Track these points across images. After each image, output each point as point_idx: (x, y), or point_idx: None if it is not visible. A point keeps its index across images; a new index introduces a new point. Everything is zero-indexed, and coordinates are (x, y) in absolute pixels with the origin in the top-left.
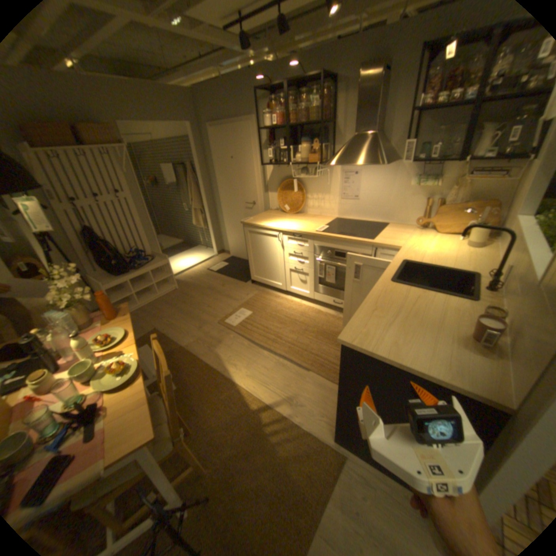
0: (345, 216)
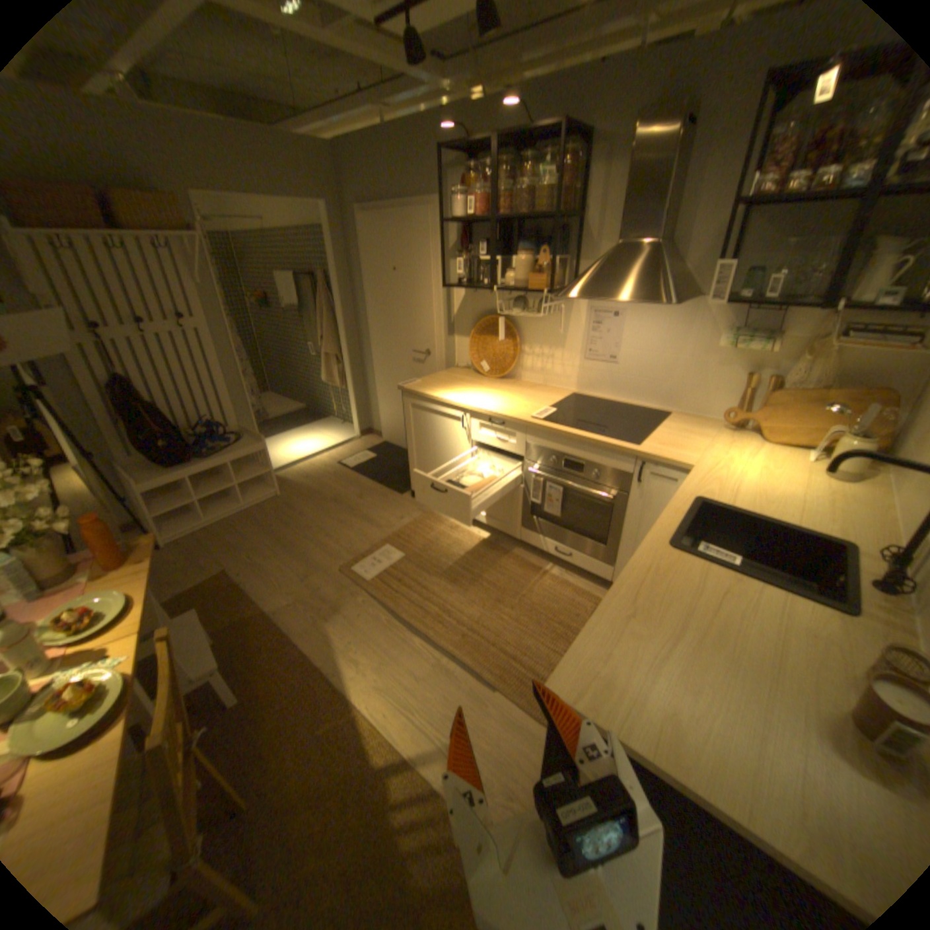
0: (590, 392)
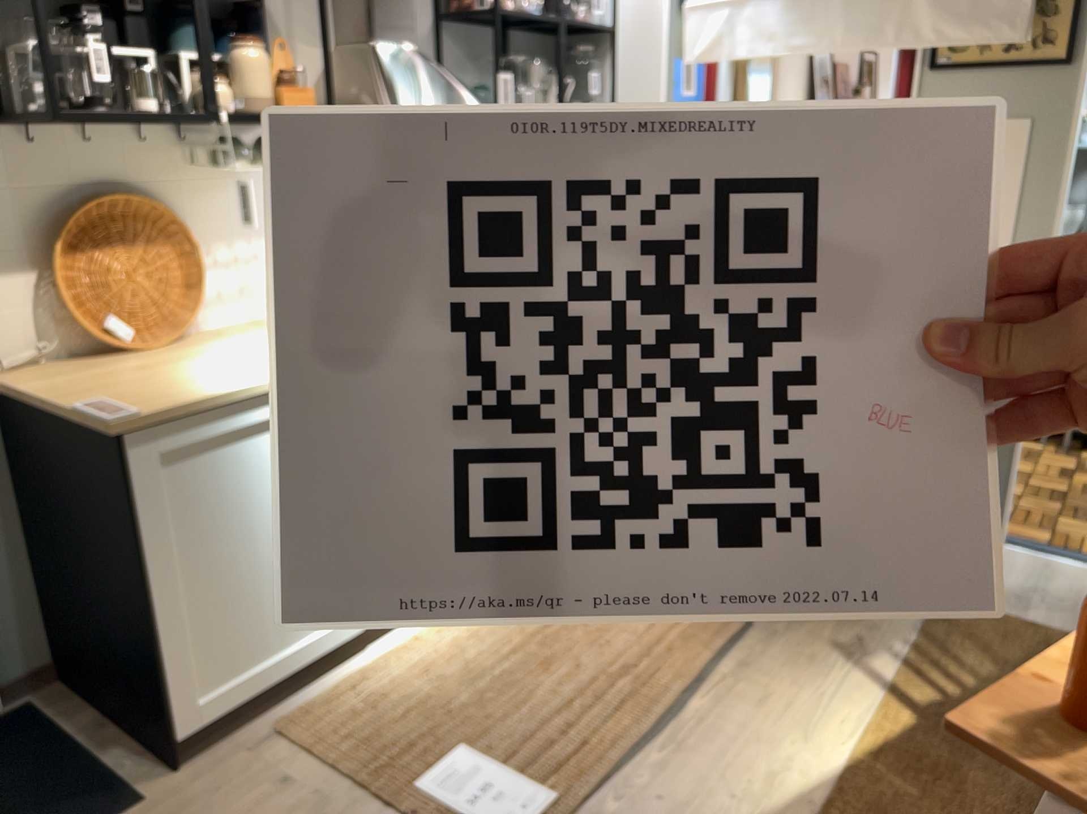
0: None
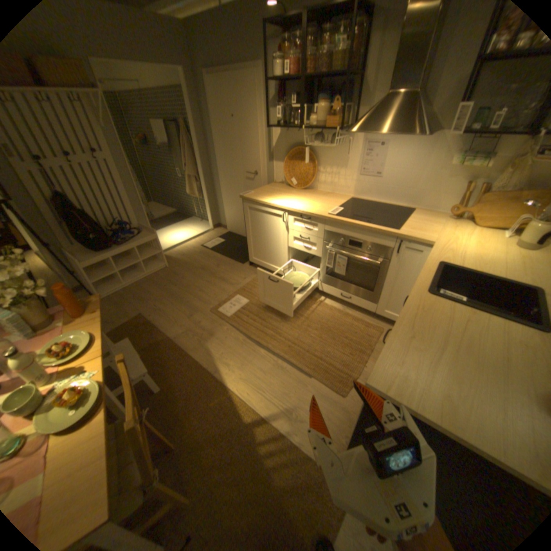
0: (362, 196)
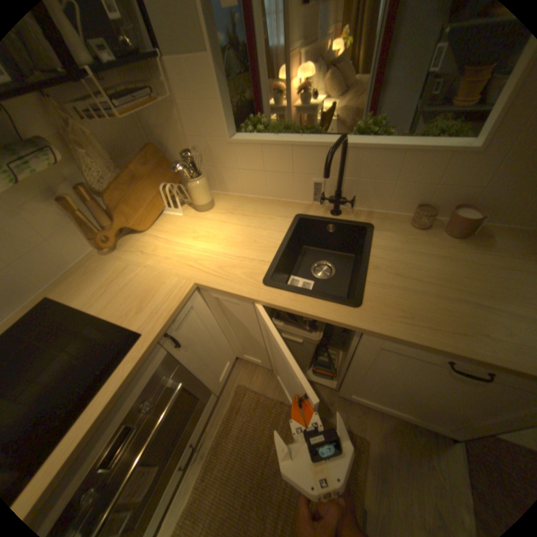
0: None
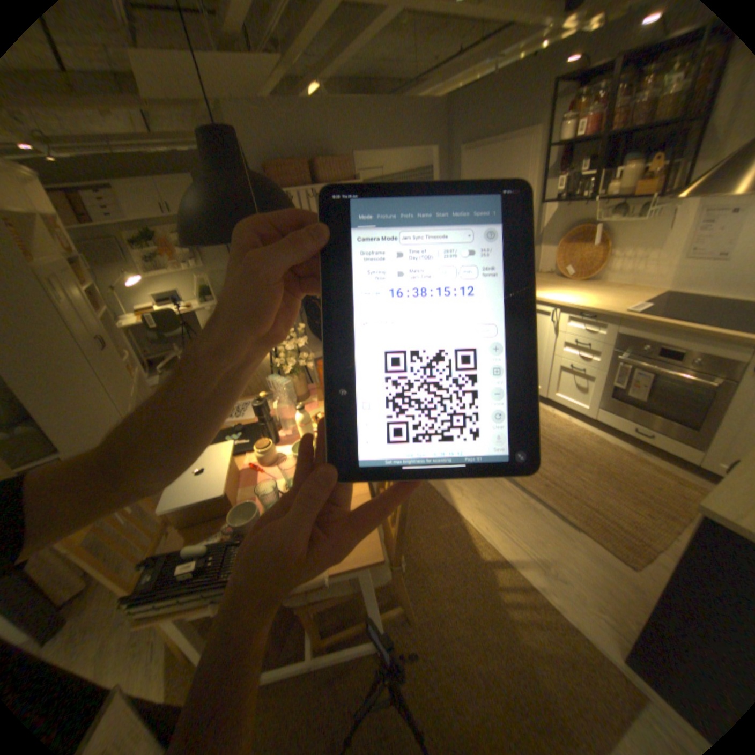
0: (688, 290)
